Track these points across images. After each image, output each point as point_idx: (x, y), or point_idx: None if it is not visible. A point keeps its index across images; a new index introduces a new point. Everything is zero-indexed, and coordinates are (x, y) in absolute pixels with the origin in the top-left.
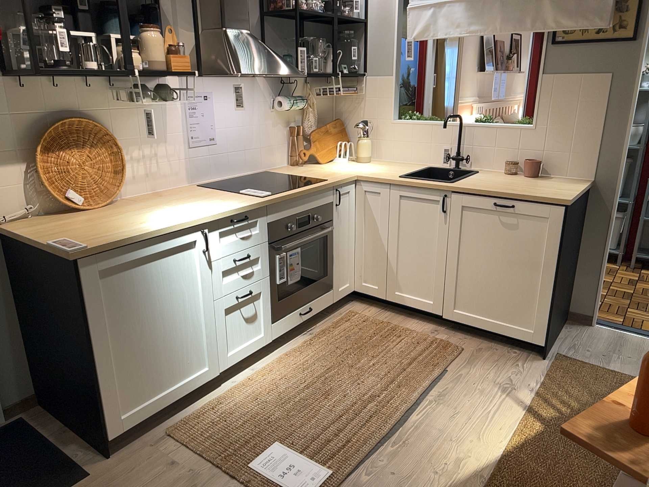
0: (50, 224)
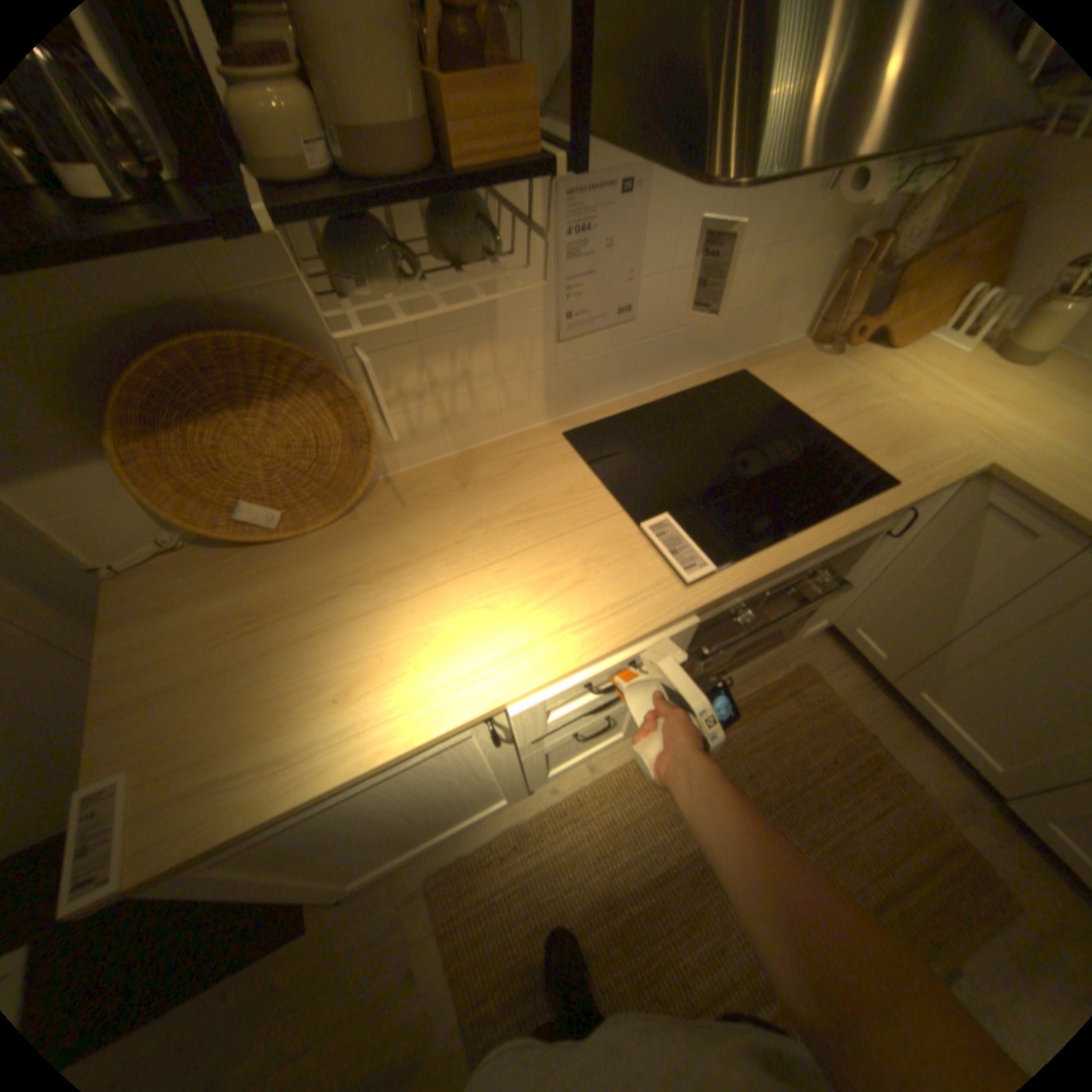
0: (184, 603)
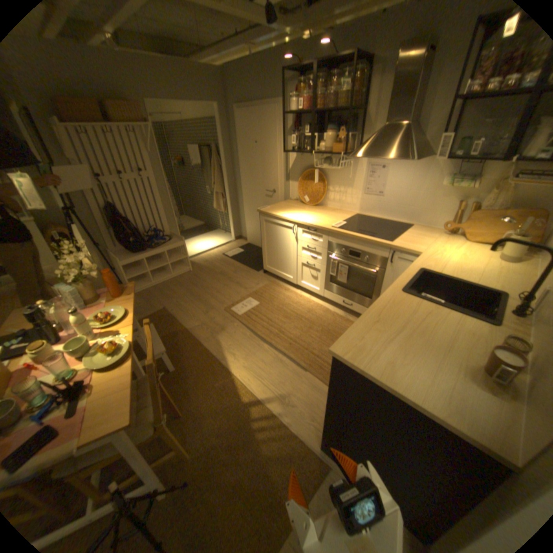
0: (290, 204)
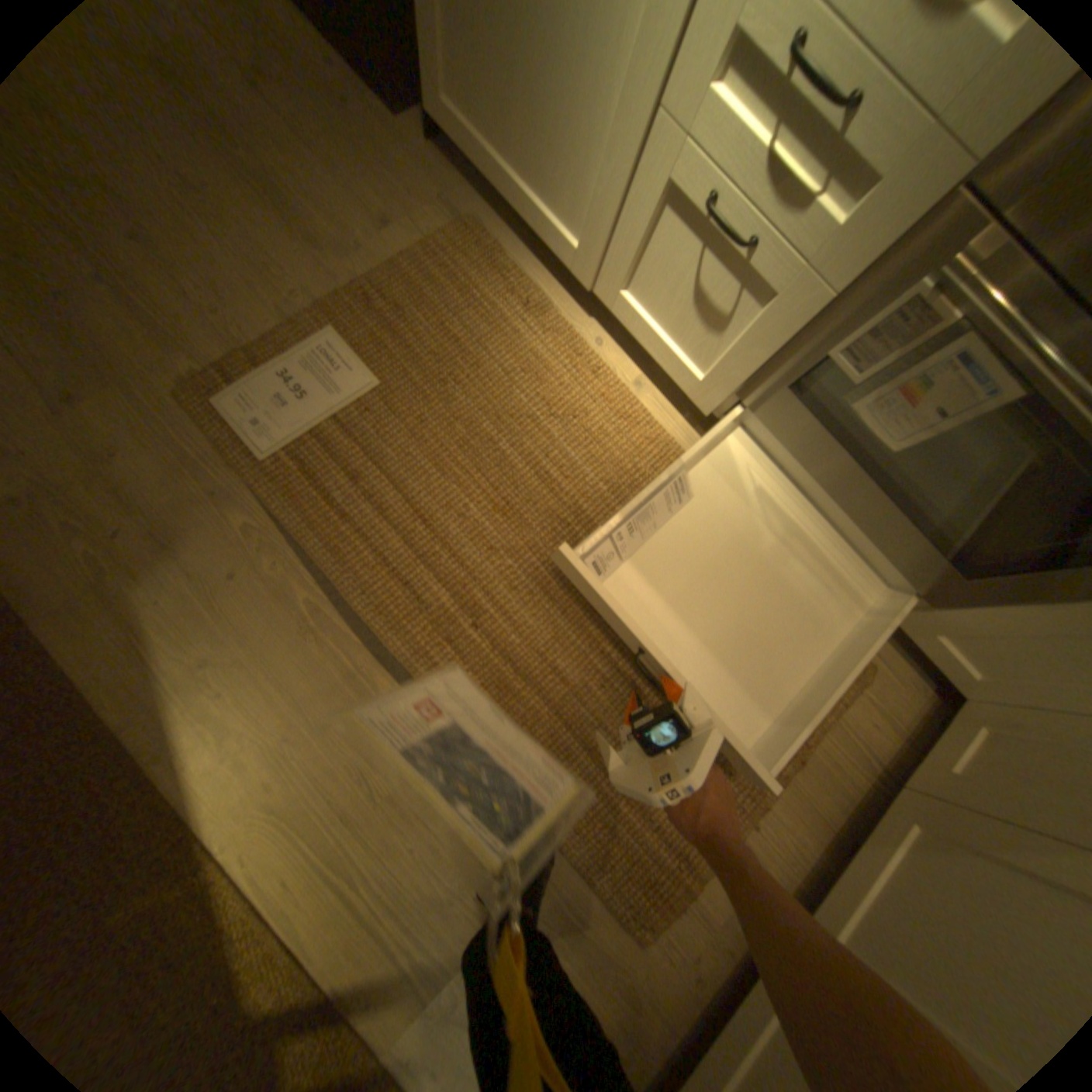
0: None
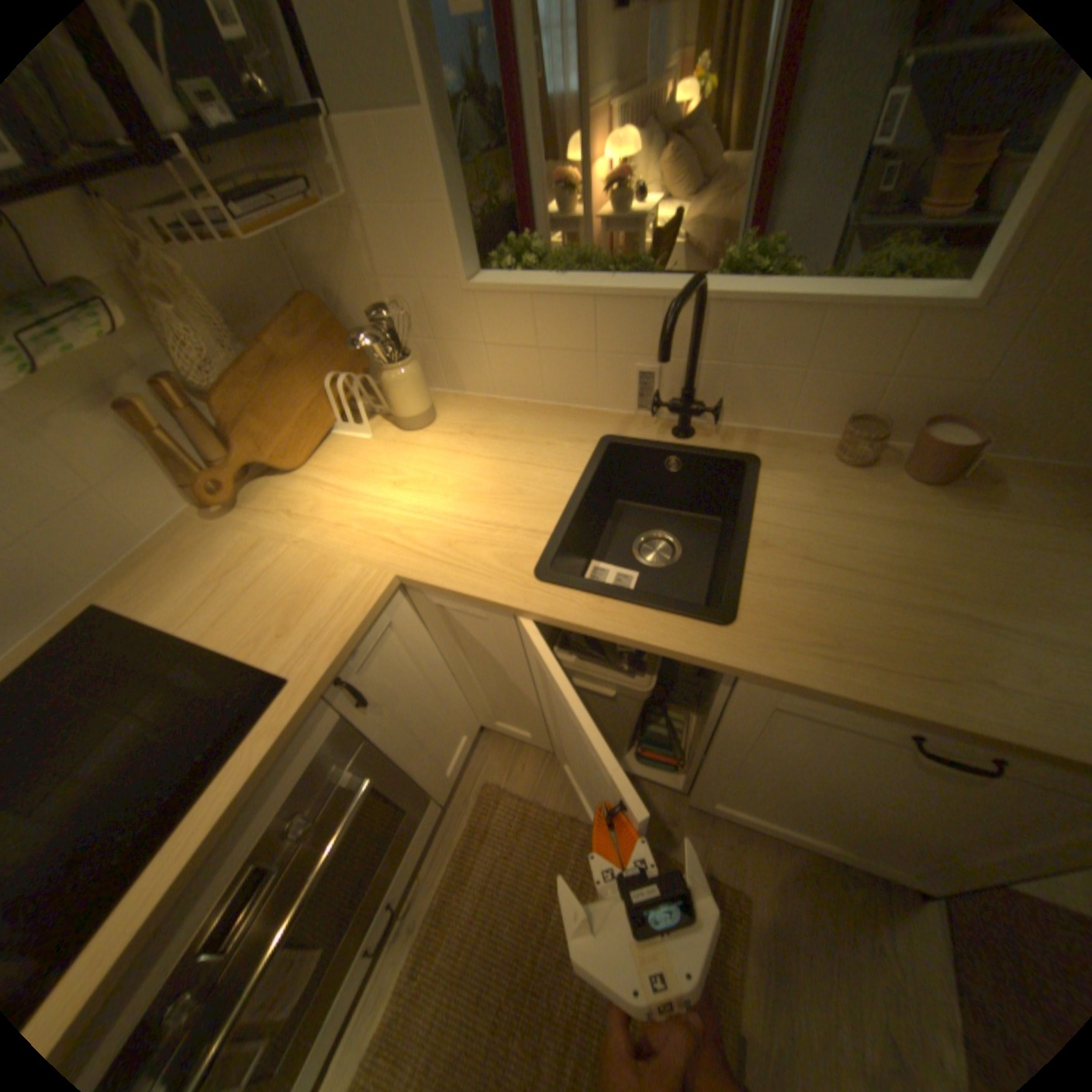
0: None
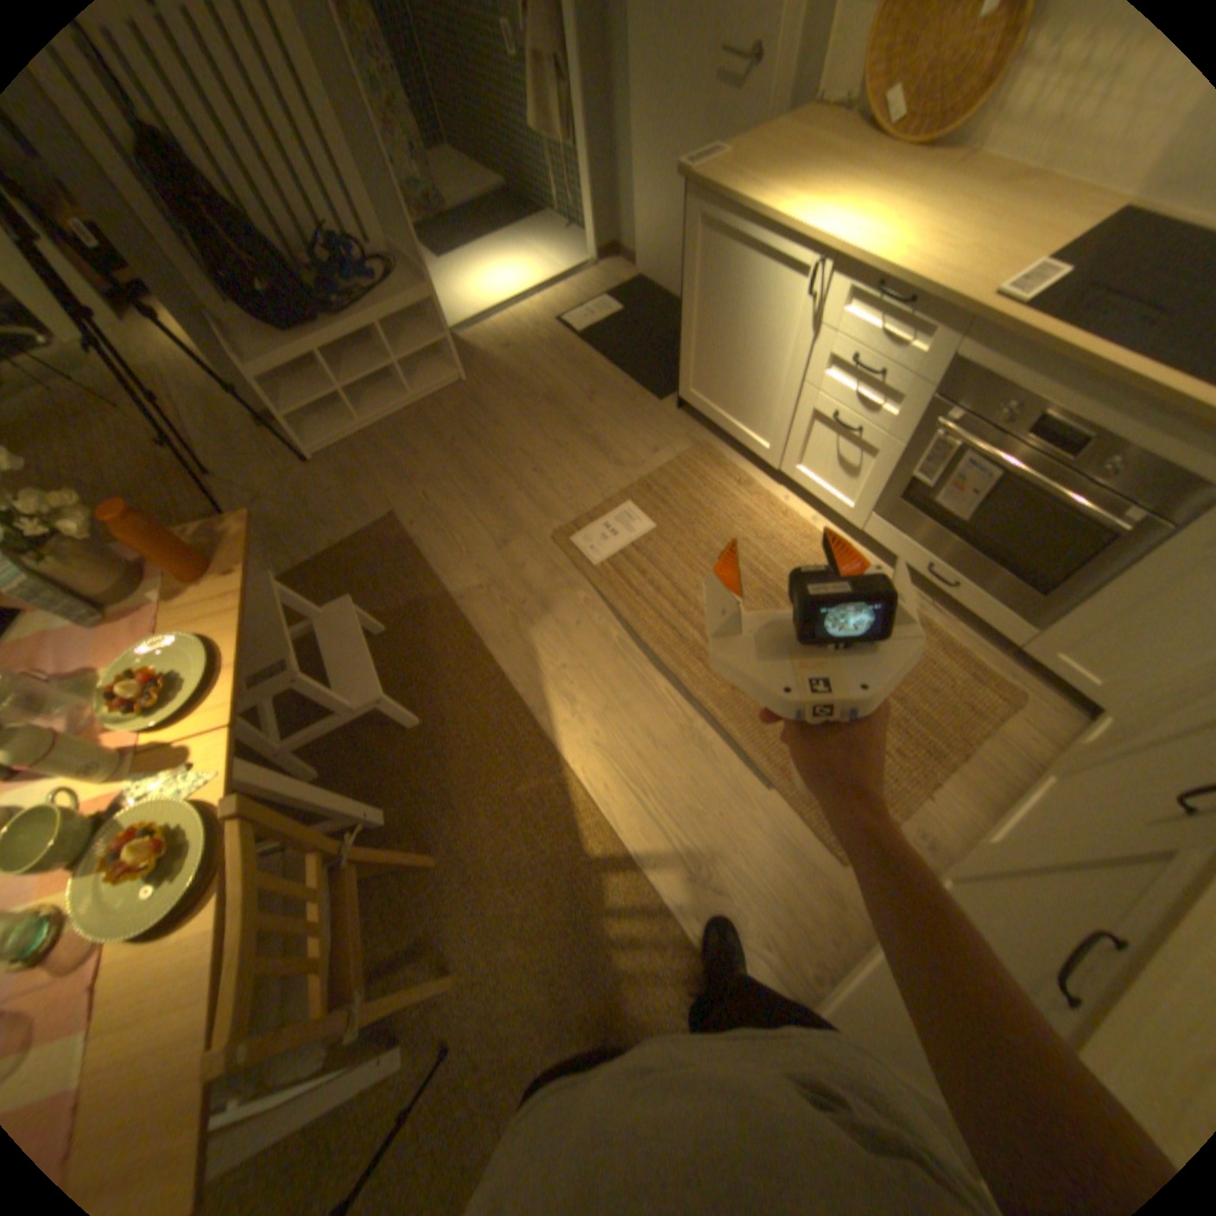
0: (818, 130)
